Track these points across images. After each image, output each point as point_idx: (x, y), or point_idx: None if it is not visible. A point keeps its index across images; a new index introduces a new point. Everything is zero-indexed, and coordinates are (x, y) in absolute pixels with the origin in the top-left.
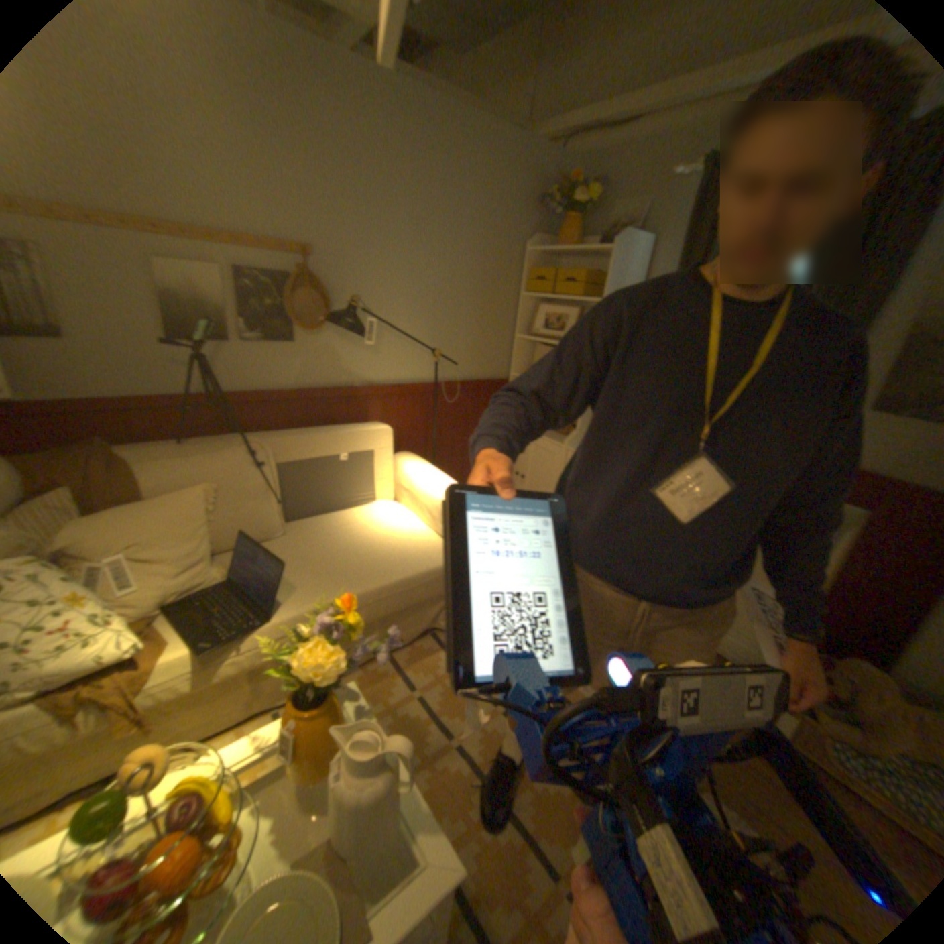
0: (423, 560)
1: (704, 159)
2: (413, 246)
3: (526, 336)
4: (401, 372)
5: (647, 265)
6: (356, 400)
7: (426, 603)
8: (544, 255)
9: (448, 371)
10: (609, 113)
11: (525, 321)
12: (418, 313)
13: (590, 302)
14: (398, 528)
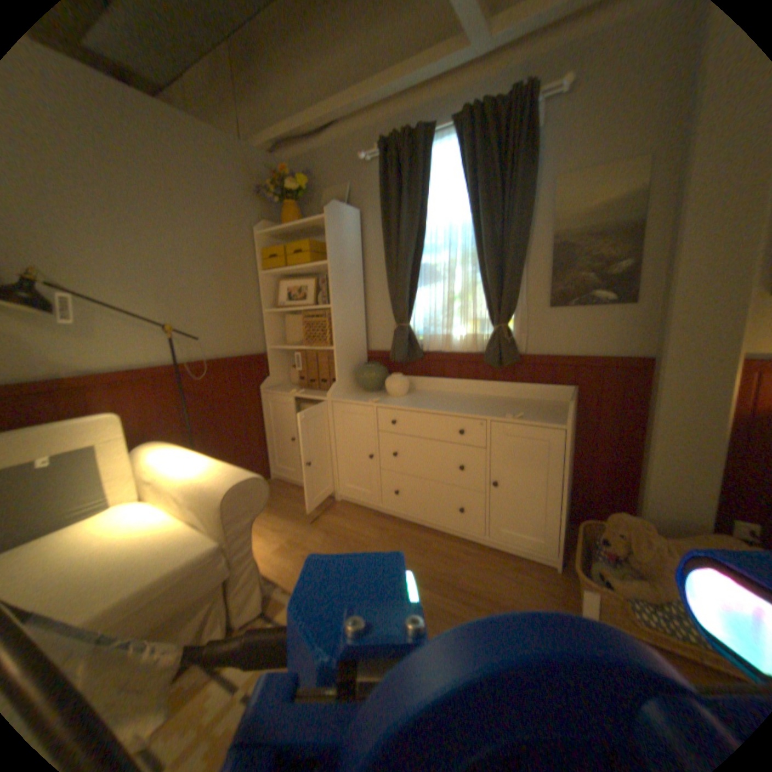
0: (153, 565)
1: (376, 144)
2: (115, 223)
3: (273, 310)
4: (129, 356)
5: (359, 233)
6: (64, 394)
7: (171, 624)
8: (272, 239)
9: (192, 350)
10: (298, 123)
11: (268, 297)
12: (138, 292)
13: (319, 268)
14: (127, 534)
